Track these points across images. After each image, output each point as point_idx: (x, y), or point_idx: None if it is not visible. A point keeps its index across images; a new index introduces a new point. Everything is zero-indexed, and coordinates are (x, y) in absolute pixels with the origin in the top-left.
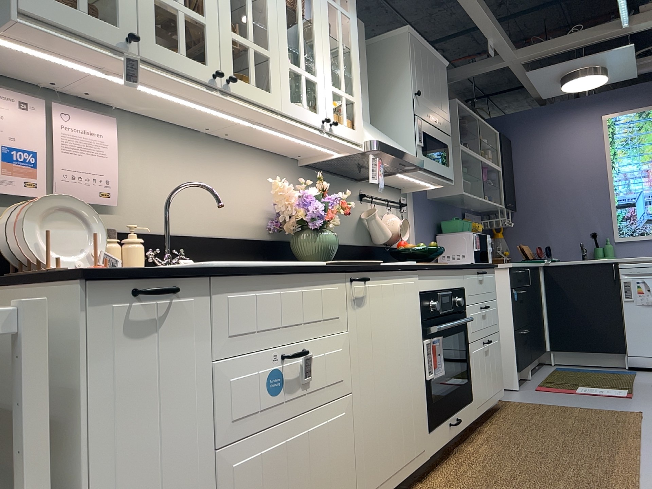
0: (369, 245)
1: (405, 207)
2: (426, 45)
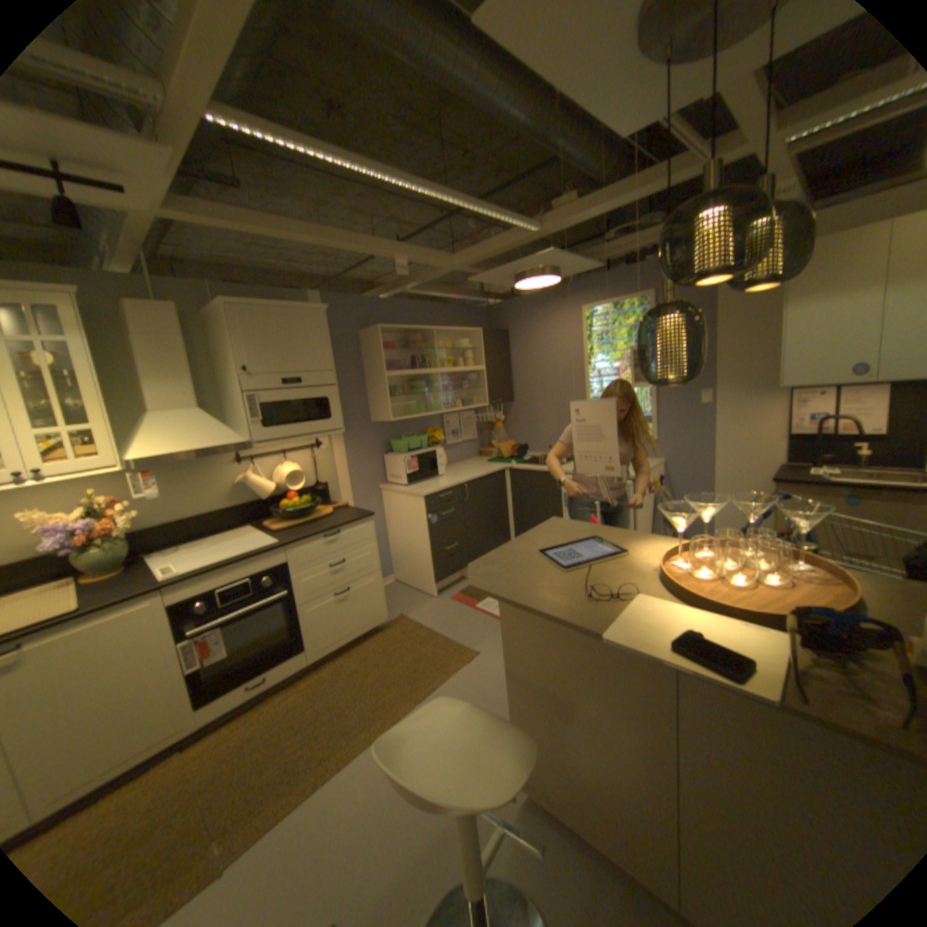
0: (255, 499)
1: (324, 444)
2: (268, 303)
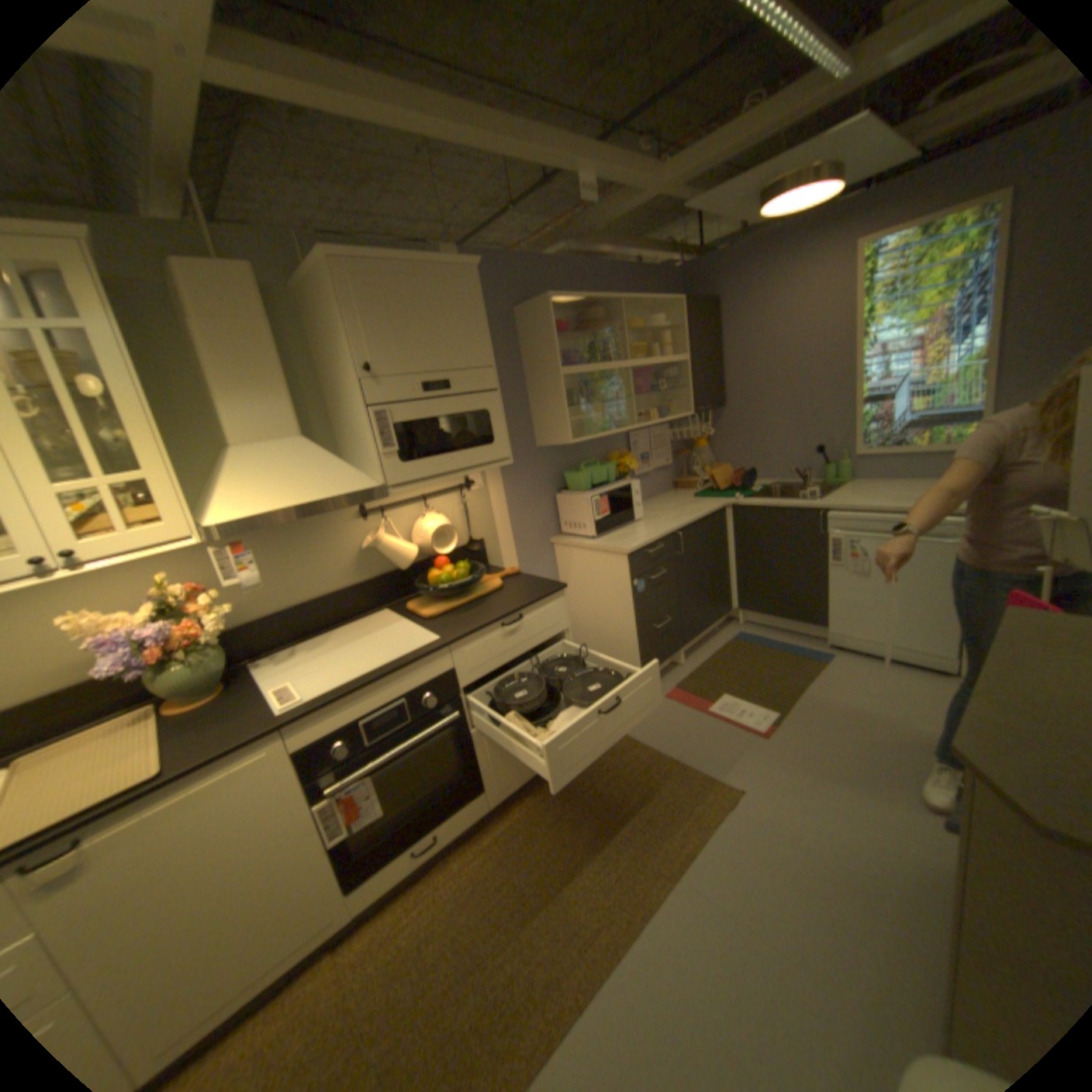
0: (390, 570)
1: (475, 483)
2: (392, 255)
